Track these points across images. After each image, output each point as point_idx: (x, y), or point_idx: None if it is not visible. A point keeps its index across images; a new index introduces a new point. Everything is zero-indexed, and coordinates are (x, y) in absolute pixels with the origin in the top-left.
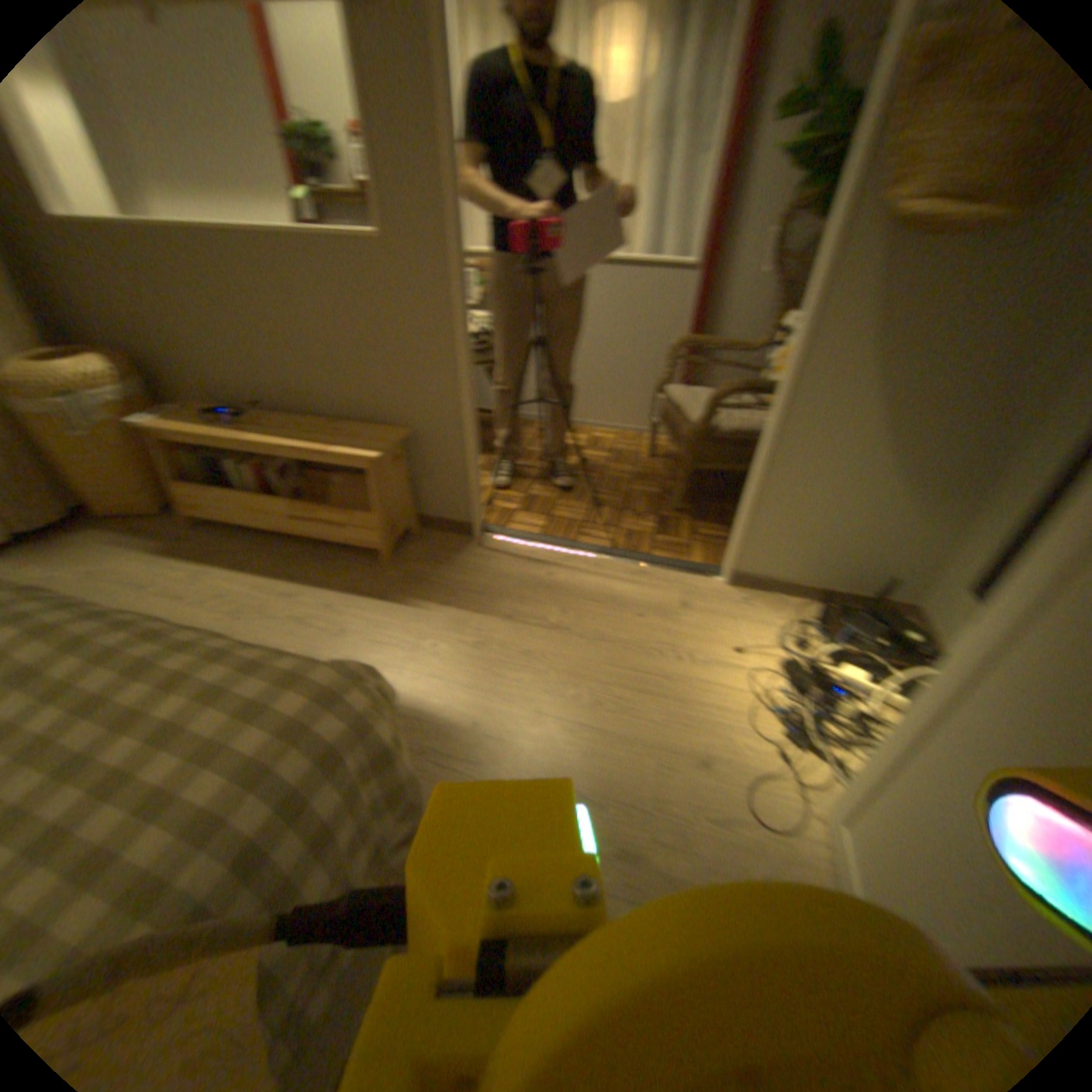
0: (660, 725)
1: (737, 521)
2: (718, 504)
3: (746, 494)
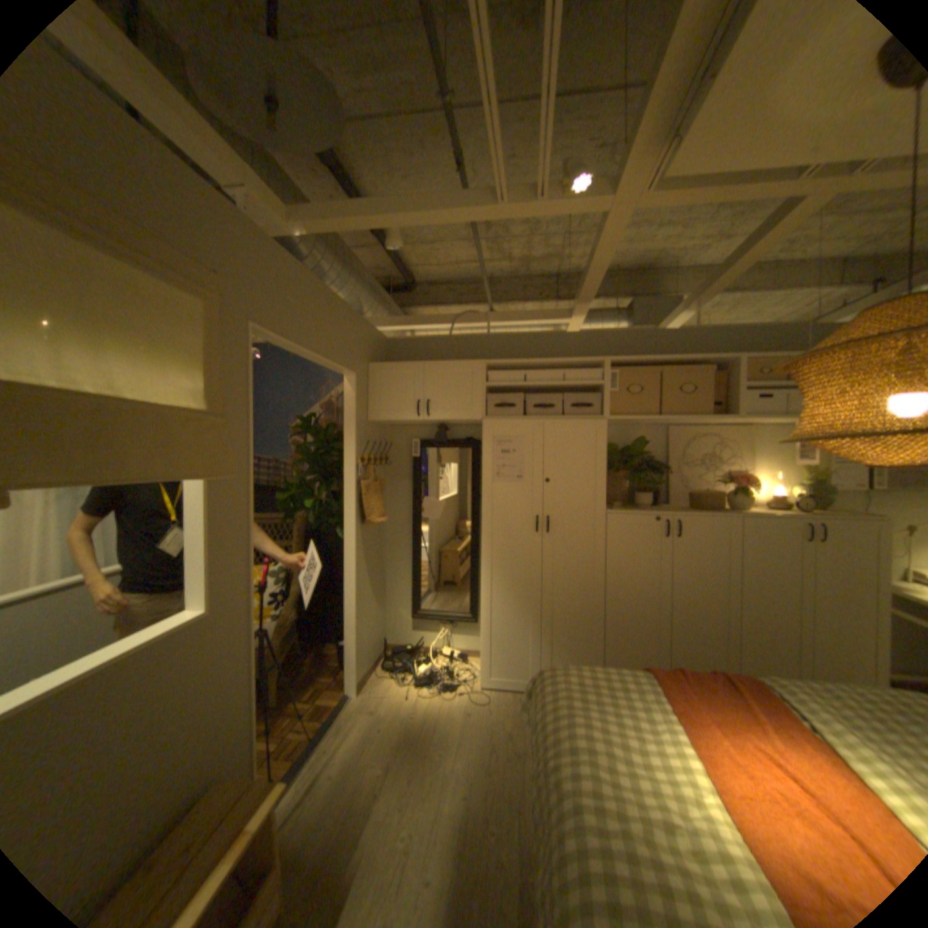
0: (450, 728)
1: (345, 663)
2: (274, 690)
3: (346, 645)
